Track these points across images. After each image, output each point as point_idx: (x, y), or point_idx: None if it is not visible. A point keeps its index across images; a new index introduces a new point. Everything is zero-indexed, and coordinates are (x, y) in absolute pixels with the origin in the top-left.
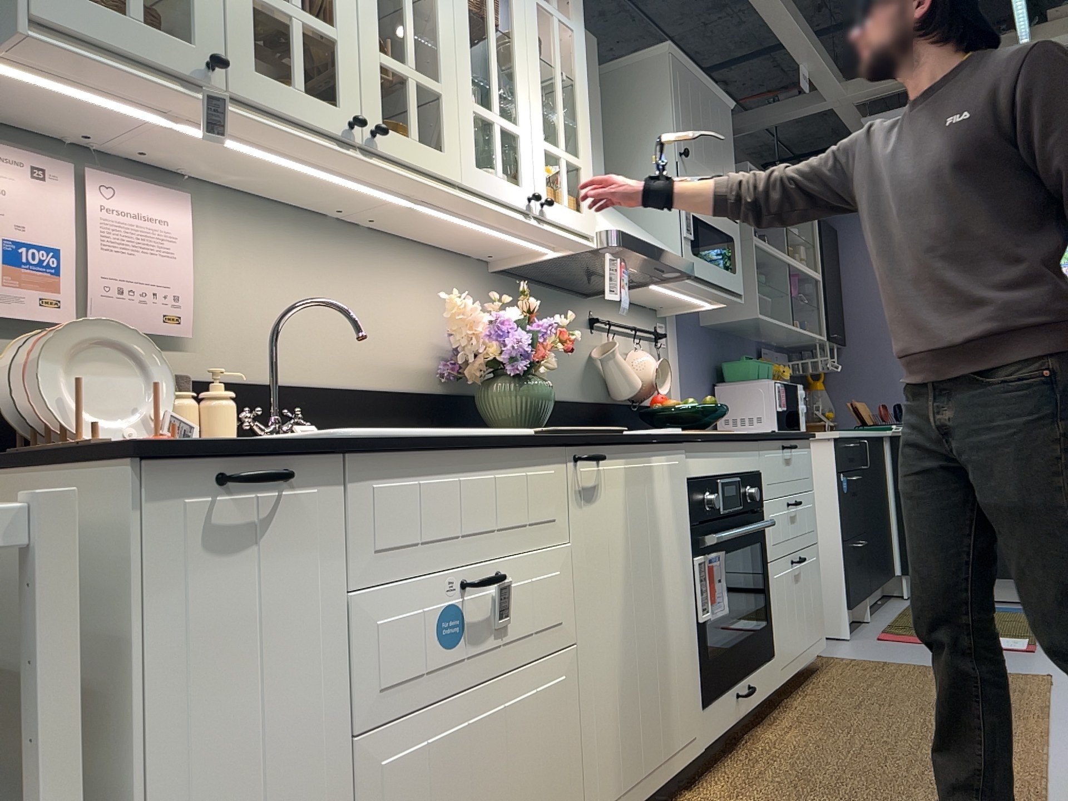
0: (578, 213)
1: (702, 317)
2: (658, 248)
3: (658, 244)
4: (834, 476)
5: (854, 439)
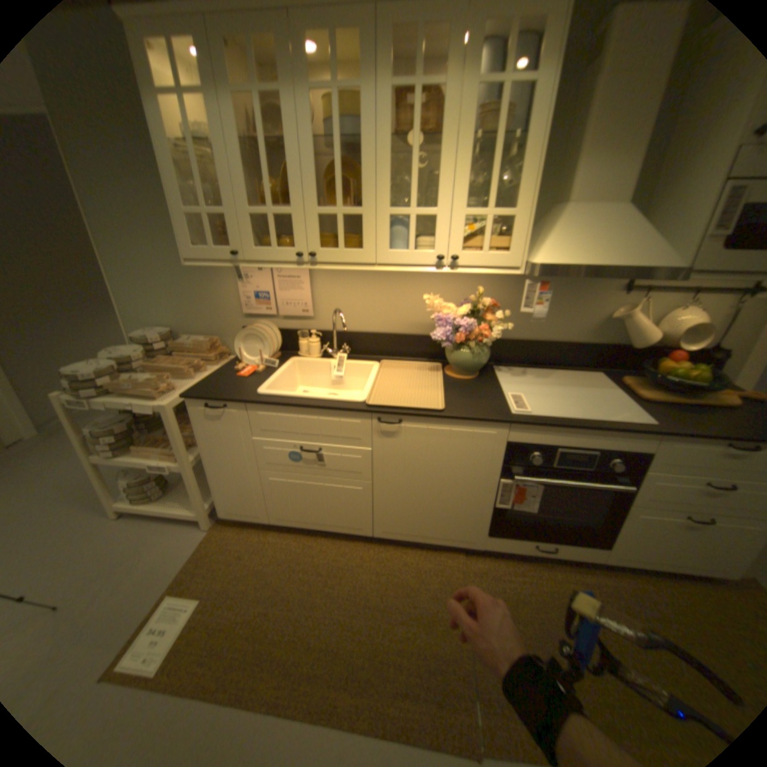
0: (500, 254)
1: None
2: (607, 267)
3: (625, 257)
4: None
5: None
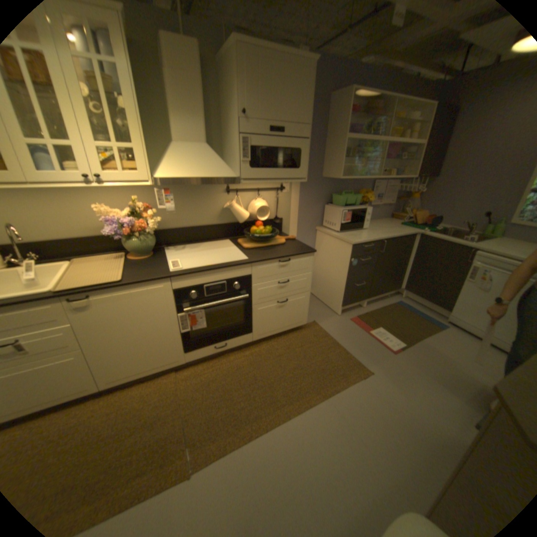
0: (132, 173)
1: (323, 173)
2: (198, 179)
3: (206, 173)
4: (349, 259)
5: (375, 241)
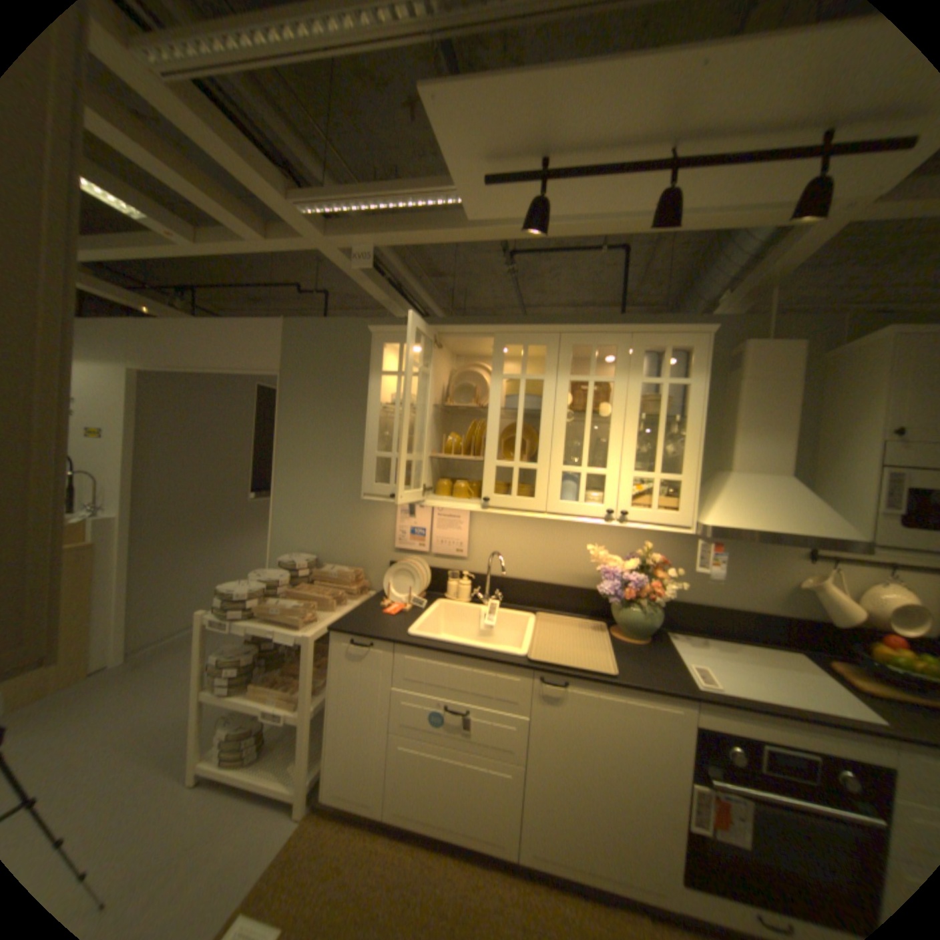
0: (669, 513)
1: None
2: (782, 535)
3: (799, 527)
4: None
5: None
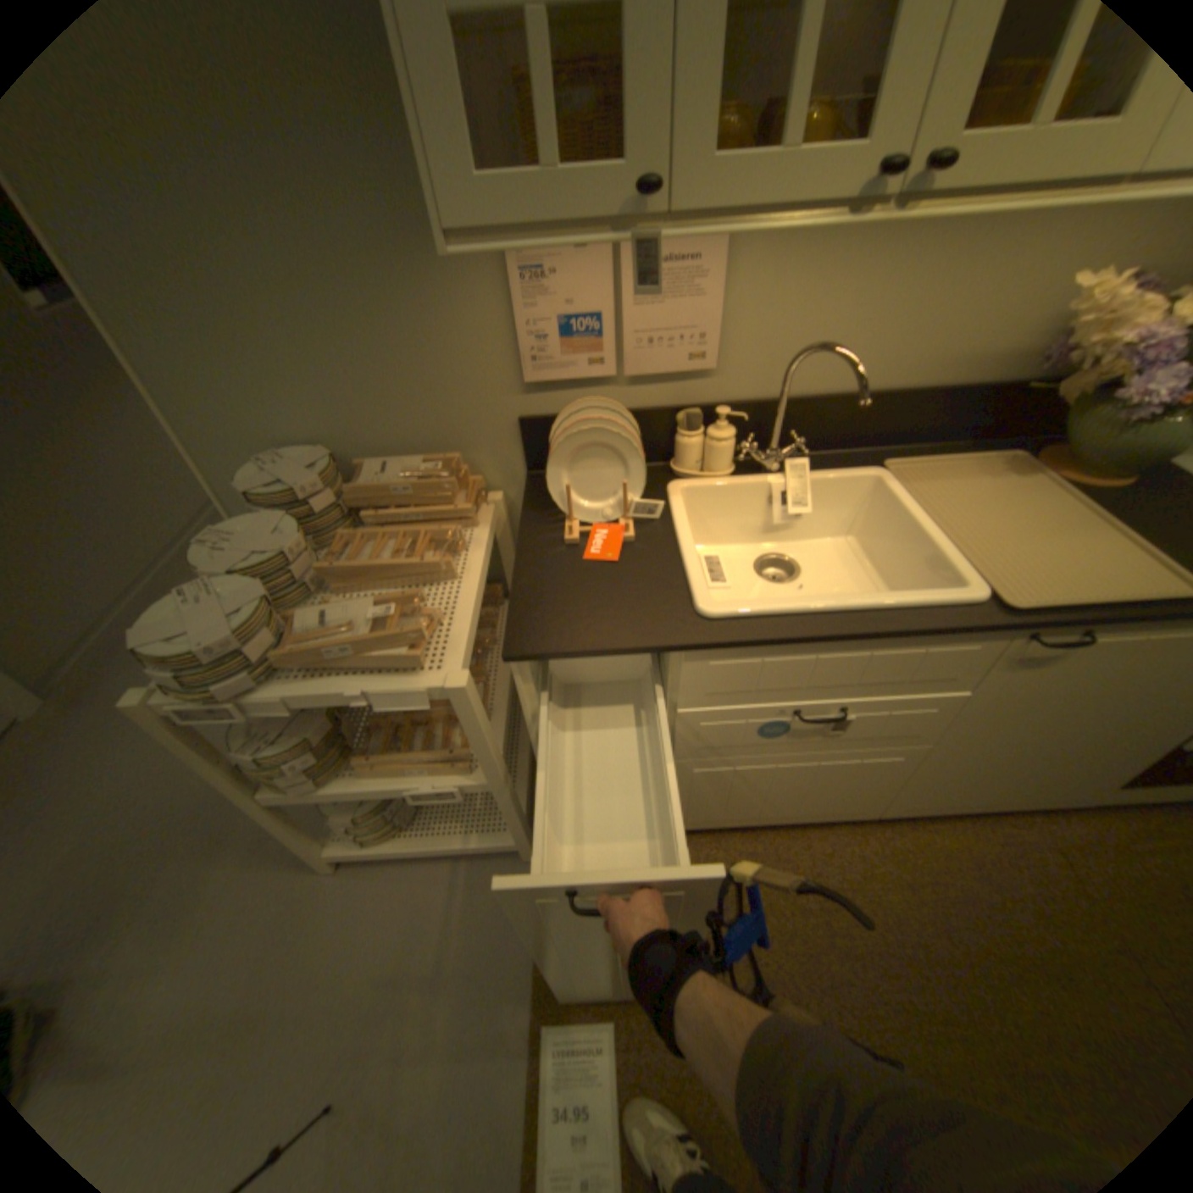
0: None
1: None
2: None
3: None
4: None
5: None
